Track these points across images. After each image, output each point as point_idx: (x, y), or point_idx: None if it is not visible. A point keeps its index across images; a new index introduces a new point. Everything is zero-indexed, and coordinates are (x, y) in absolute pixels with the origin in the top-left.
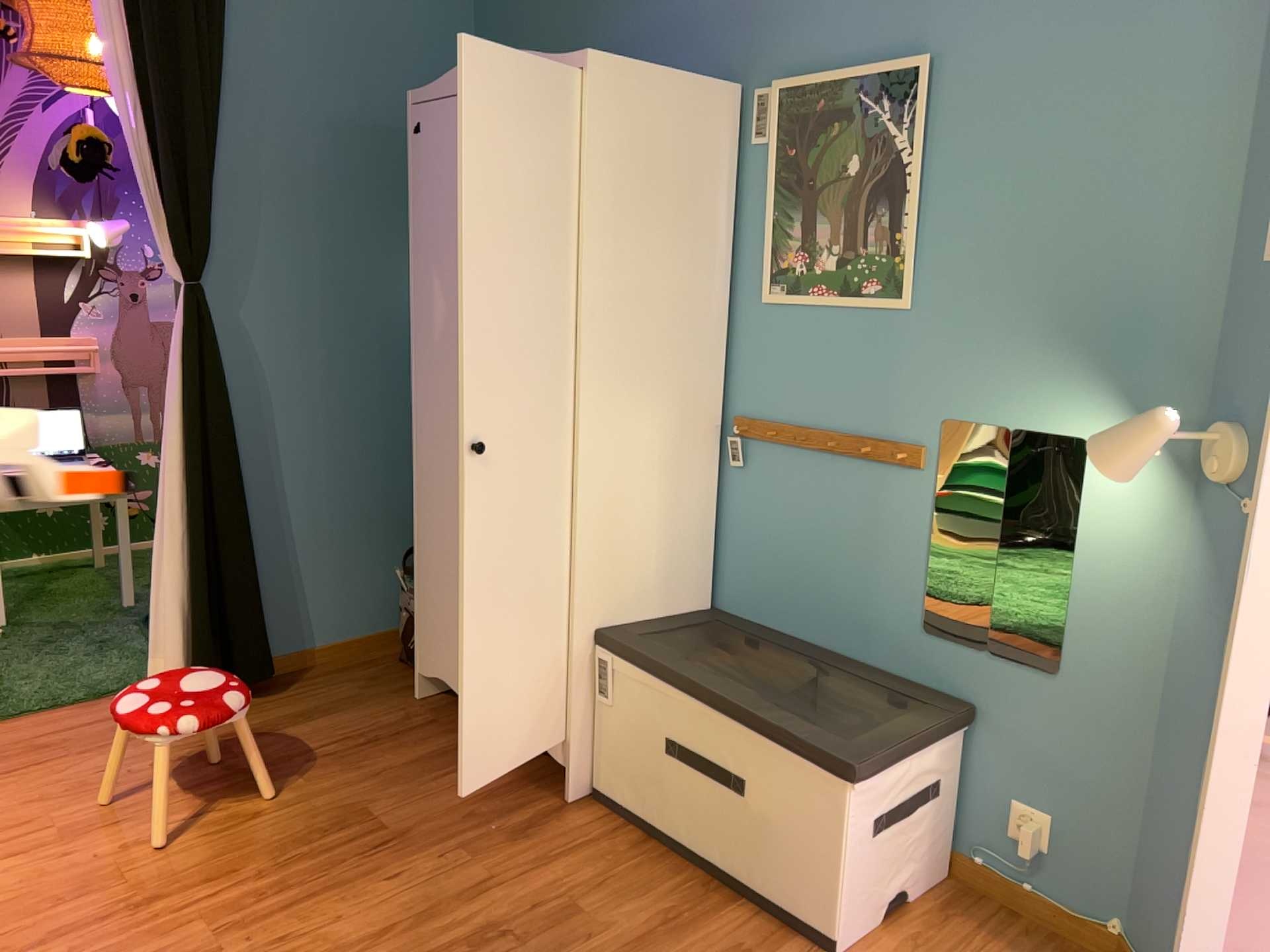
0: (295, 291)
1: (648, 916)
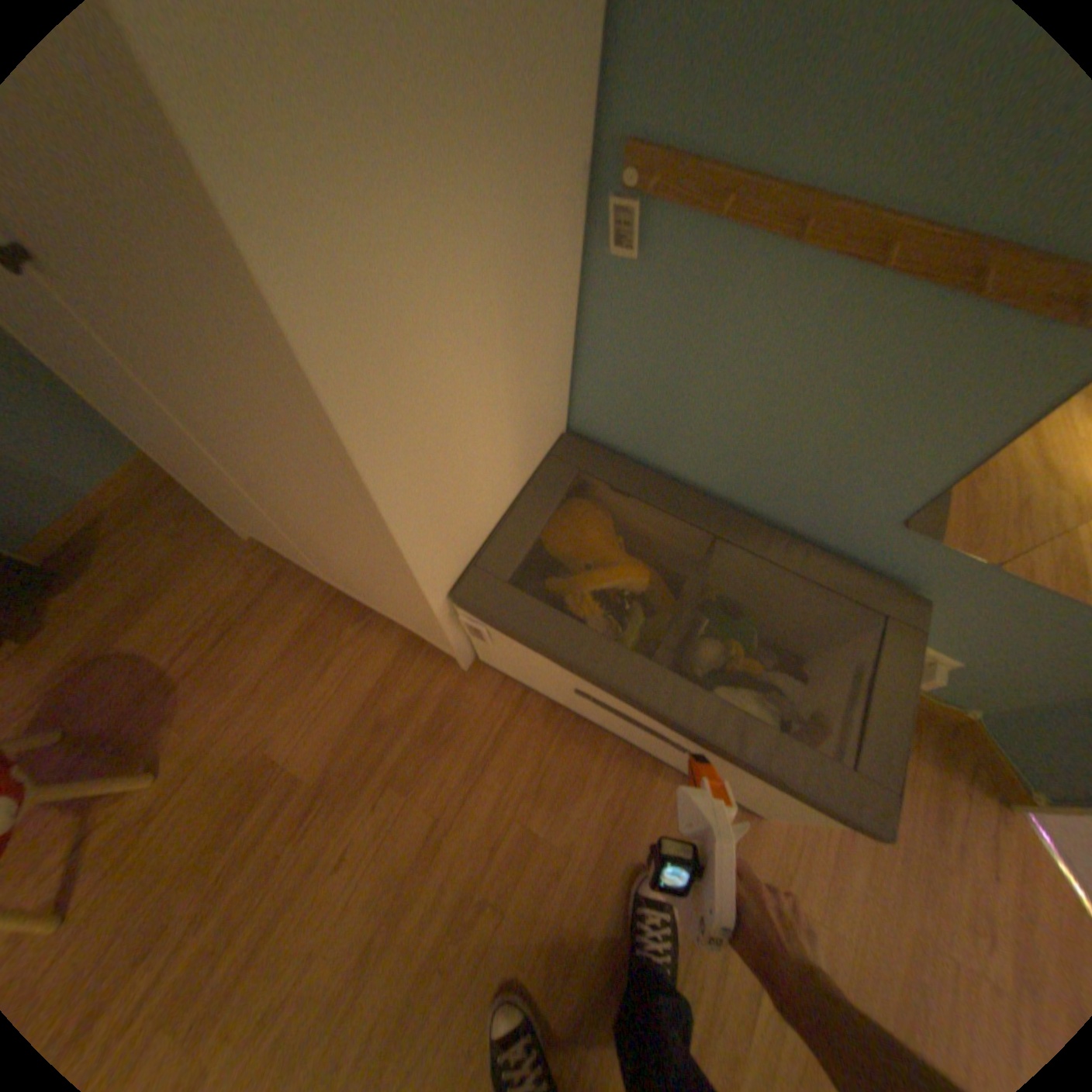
0: None
1: (596, 819)
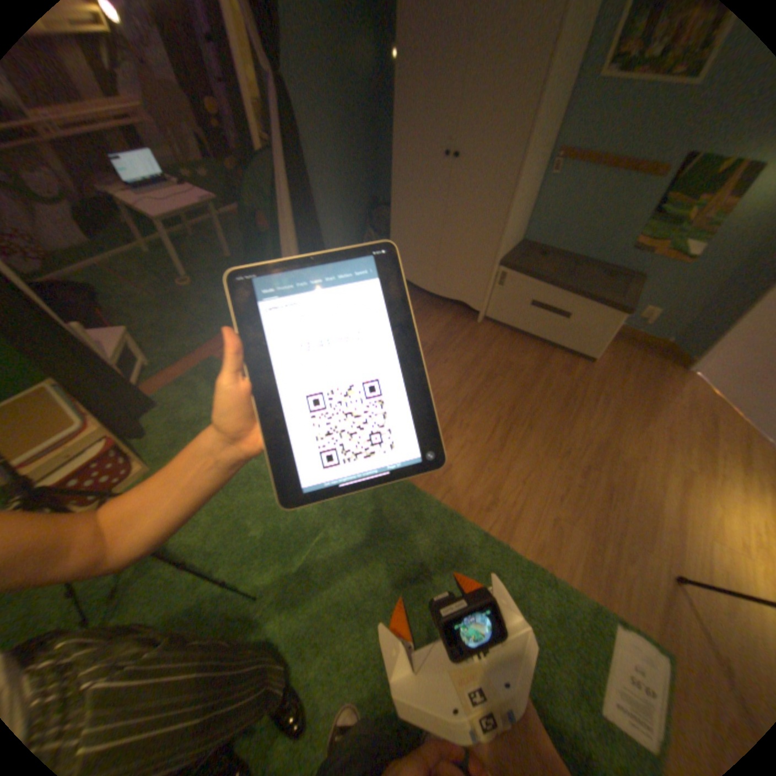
0: (310, 69)
1: (532, 359)
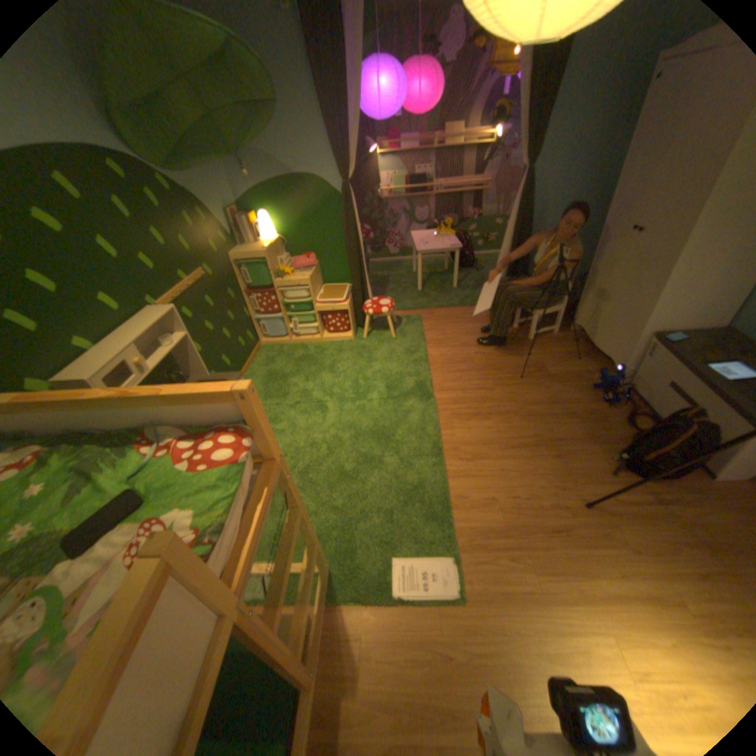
0: (570, 165)
1: (633, 433)
